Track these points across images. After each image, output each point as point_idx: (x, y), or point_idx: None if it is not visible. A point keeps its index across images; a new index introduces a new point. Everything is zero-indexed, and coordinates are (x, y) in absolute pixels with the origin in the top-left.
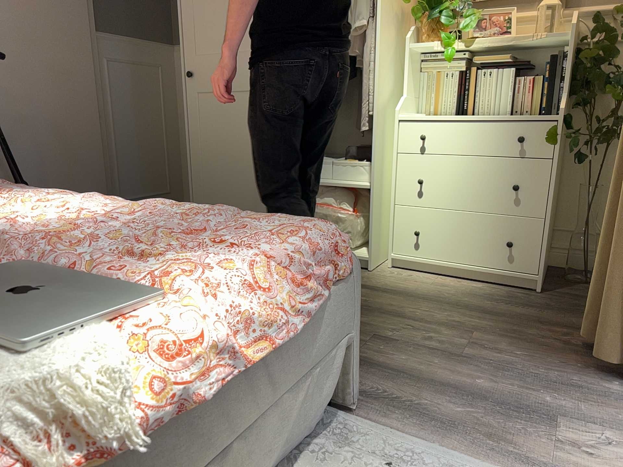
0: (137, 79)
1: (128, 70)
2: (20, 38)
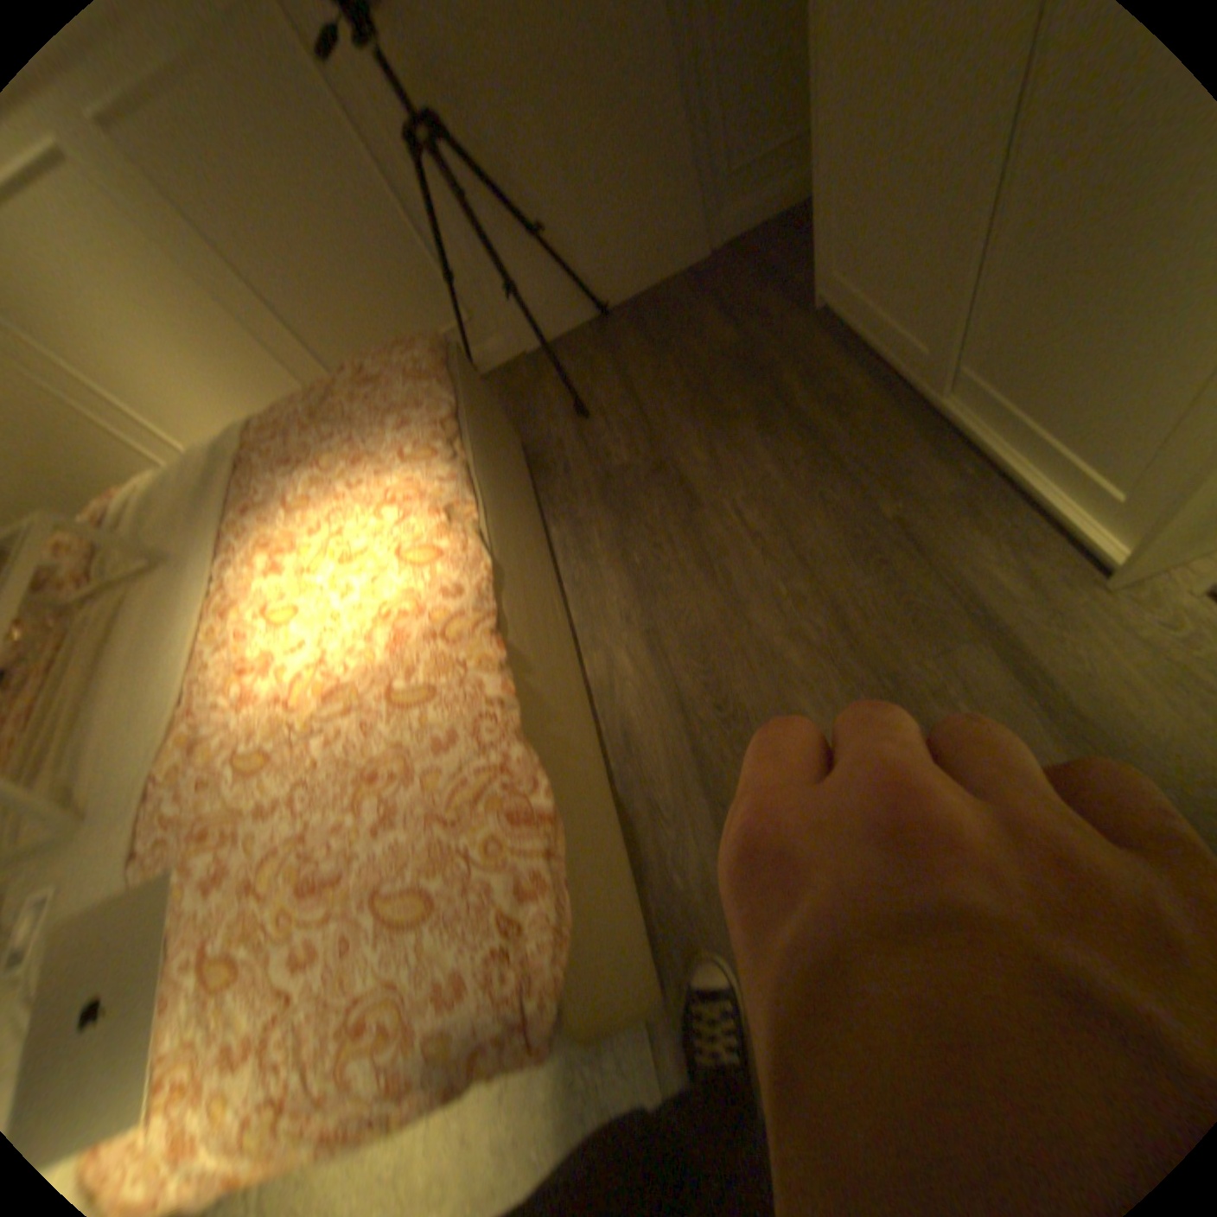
0: None
1: None
2: None
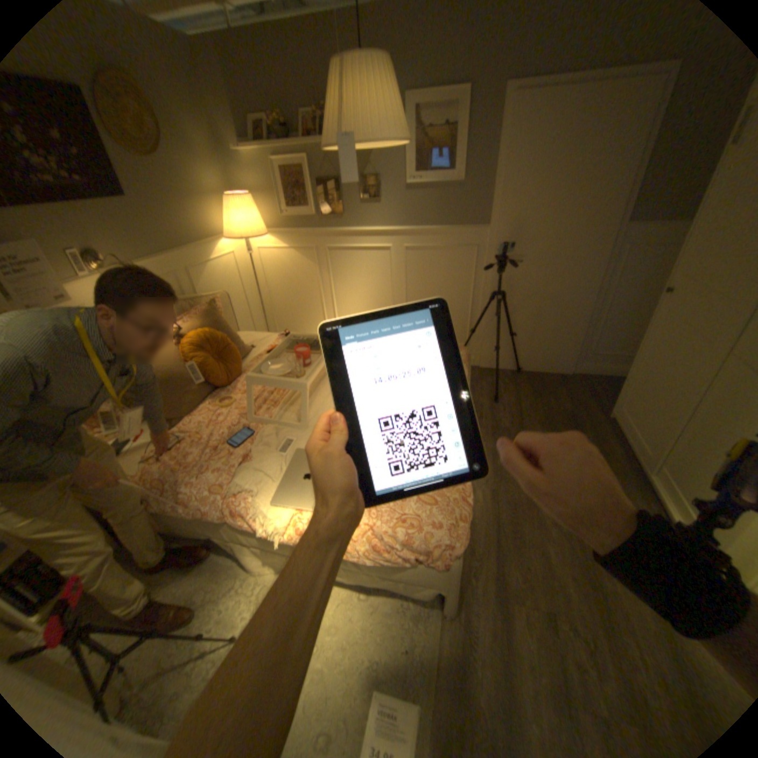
0: (659, 259)
1: (652, 252)
2: (550, 239)
